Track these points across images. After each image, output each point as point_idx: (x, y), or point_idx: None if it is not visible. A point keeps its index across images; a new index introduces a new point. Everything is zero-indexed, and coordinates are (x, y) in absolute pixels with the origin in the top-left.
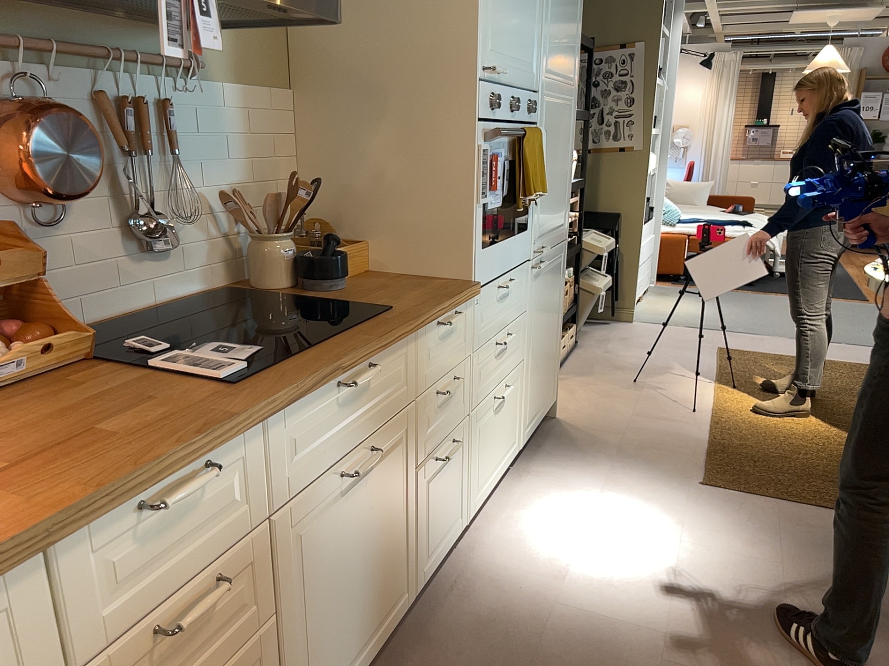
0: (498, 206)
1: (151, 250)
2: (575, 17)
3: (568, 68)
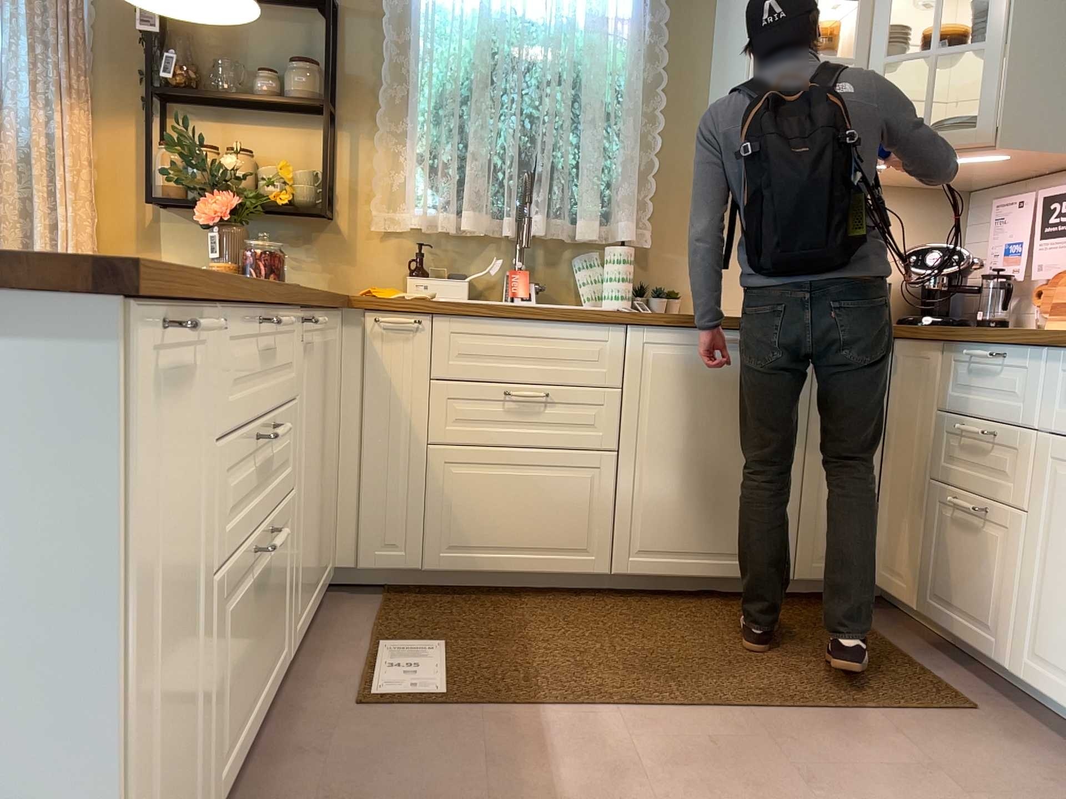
0: None
1: None
2: None
3: None
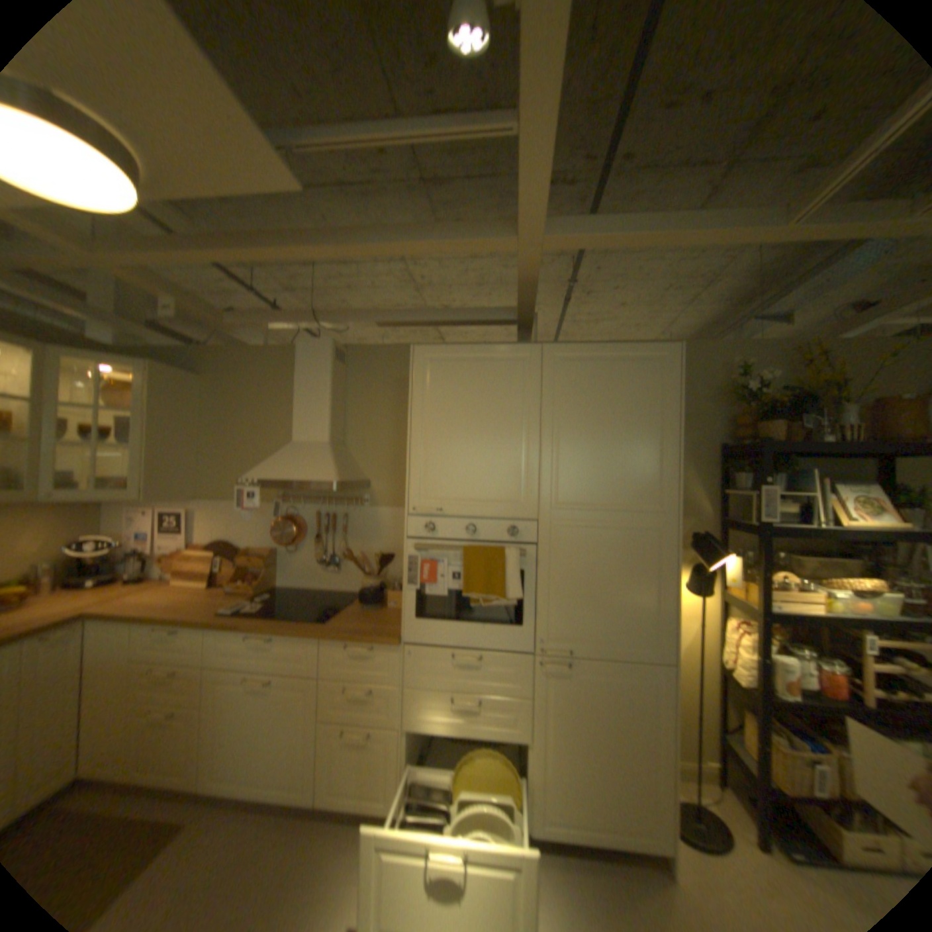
0: (440, 595)
1: (328, 570)
2: (650, 448)
3: (635, 494)
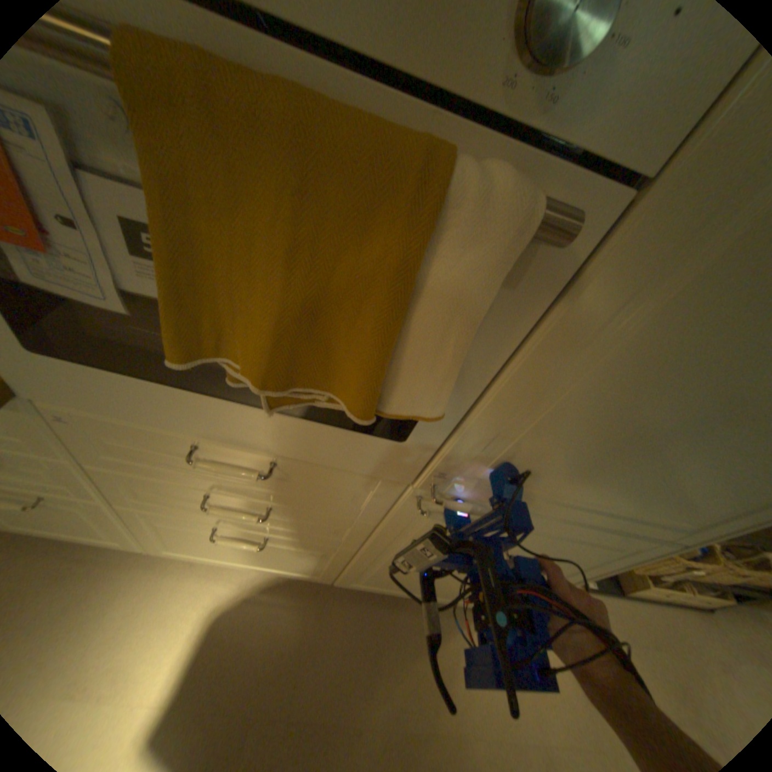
0: (89, 299)
1: None
2: None
3: None
